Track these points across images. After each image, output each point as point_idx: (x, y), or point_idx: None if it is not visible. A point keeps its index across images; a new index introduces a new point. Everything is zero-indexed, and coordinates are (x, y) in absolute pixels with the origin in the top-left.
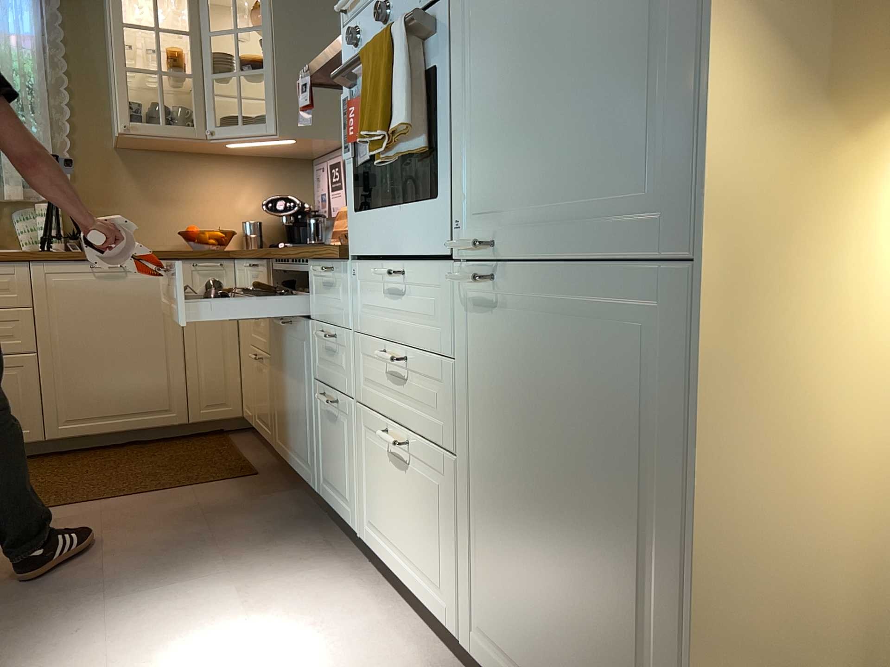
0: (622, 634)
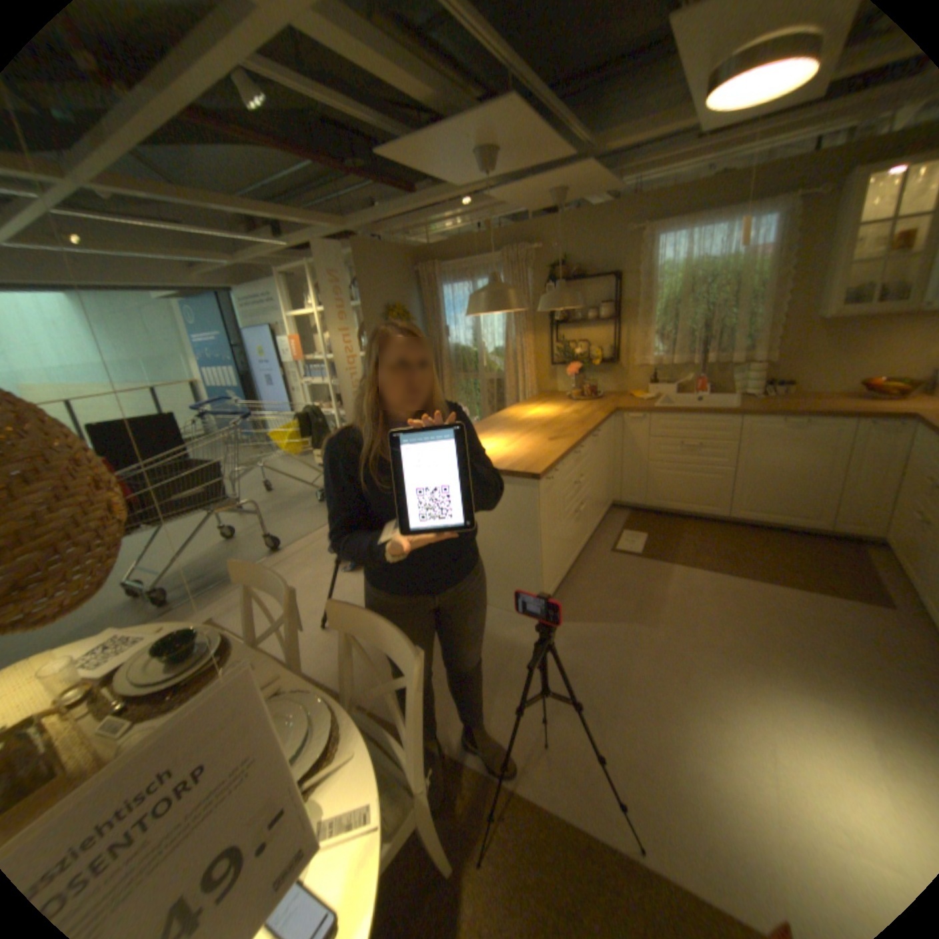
0: None
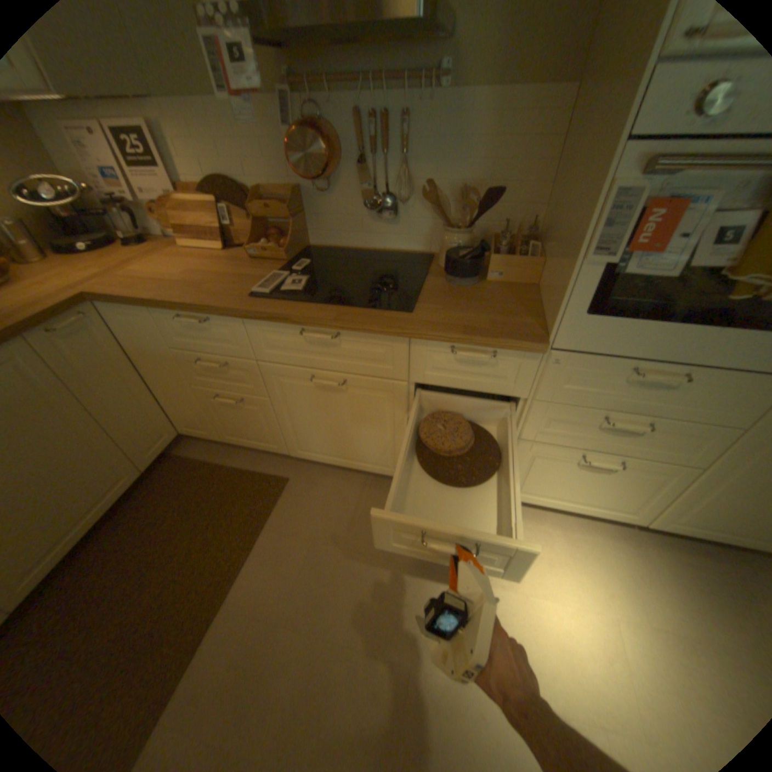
0: None
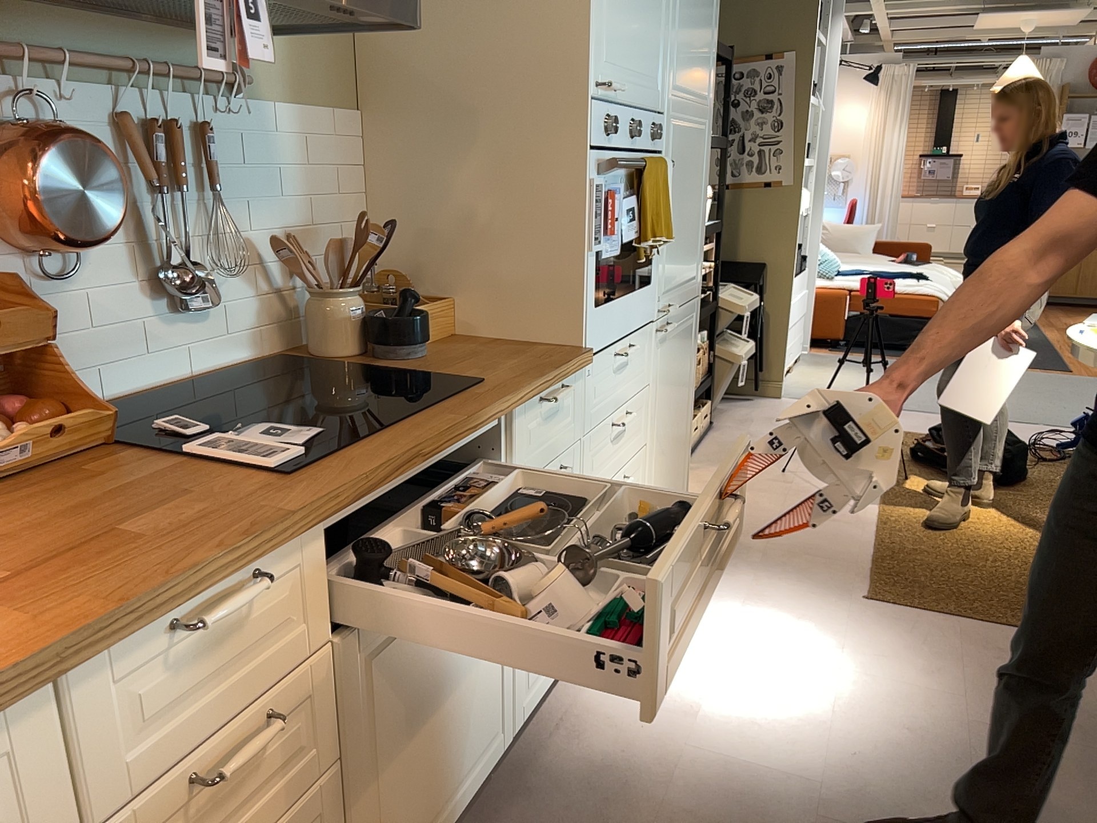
0: (682, 436)
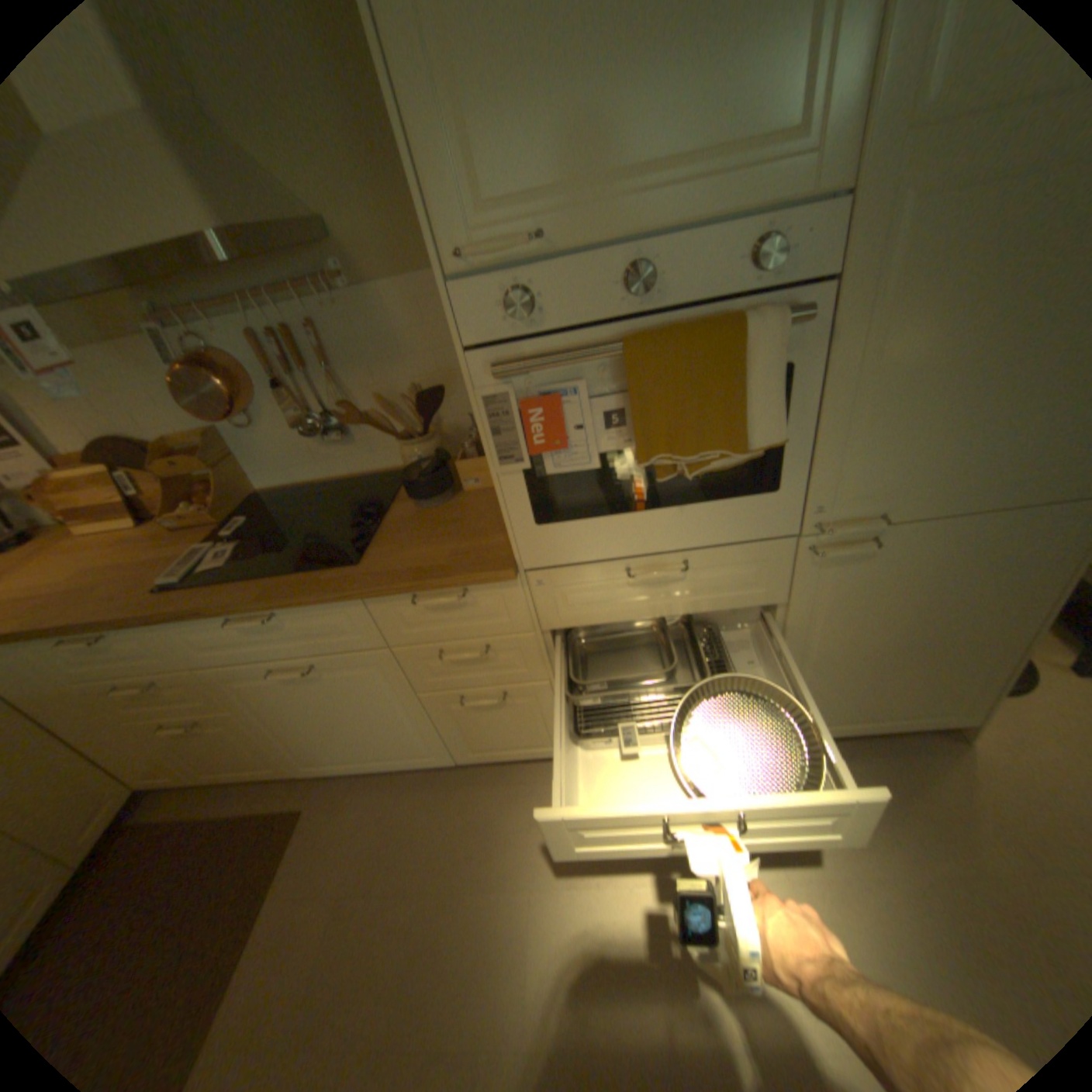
0: (959, 670)
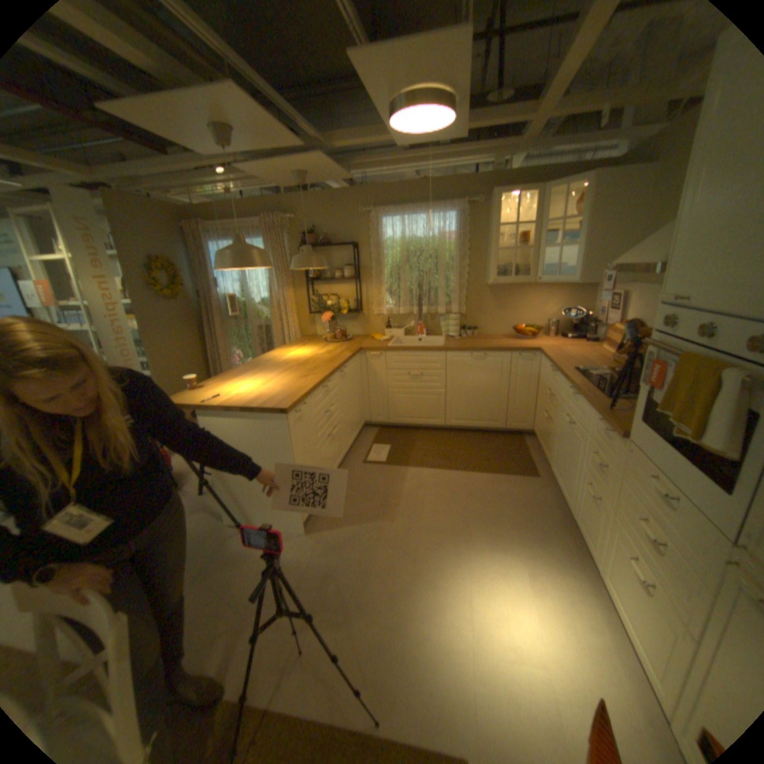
0: None
